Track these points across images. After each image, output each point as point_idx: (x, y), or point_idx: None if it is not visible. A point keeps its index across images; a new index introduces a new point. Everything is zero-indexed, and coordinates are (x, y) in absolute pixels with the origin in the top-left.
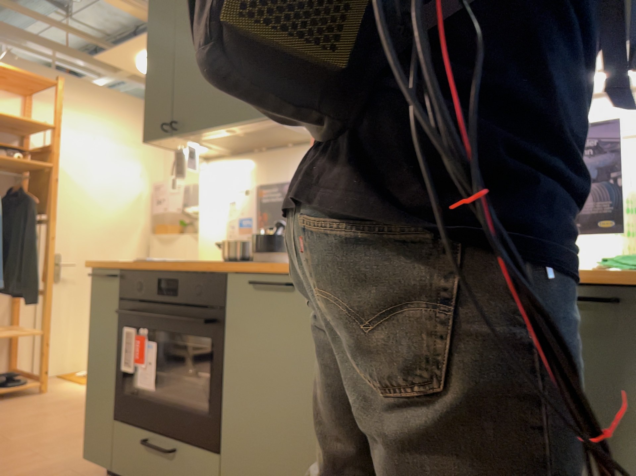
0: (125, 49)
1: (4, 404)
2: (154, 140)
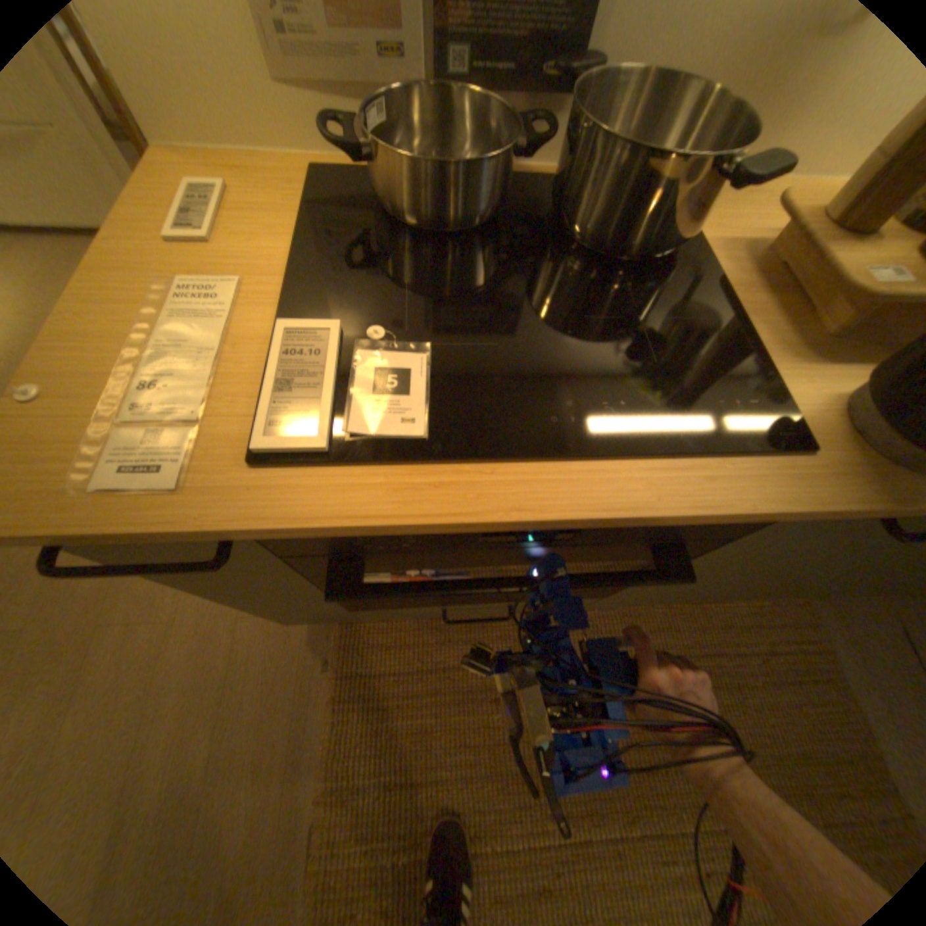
0: None
1: None
2: None
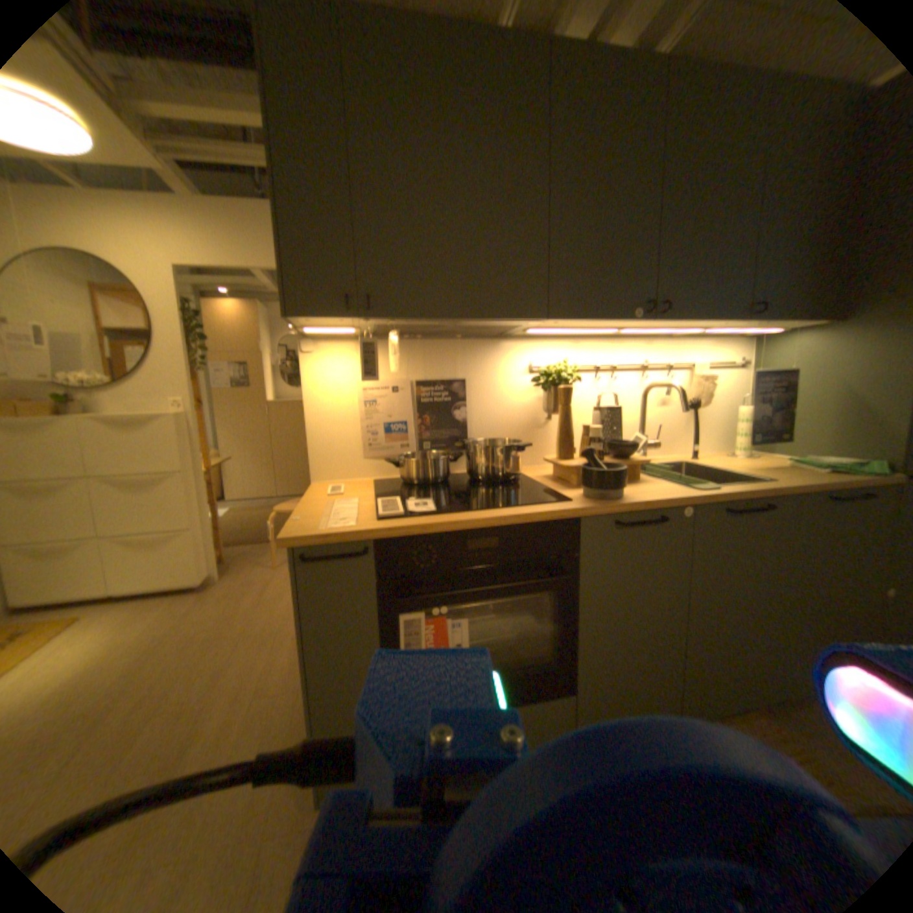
0: None
1: None
2: (305, 314)
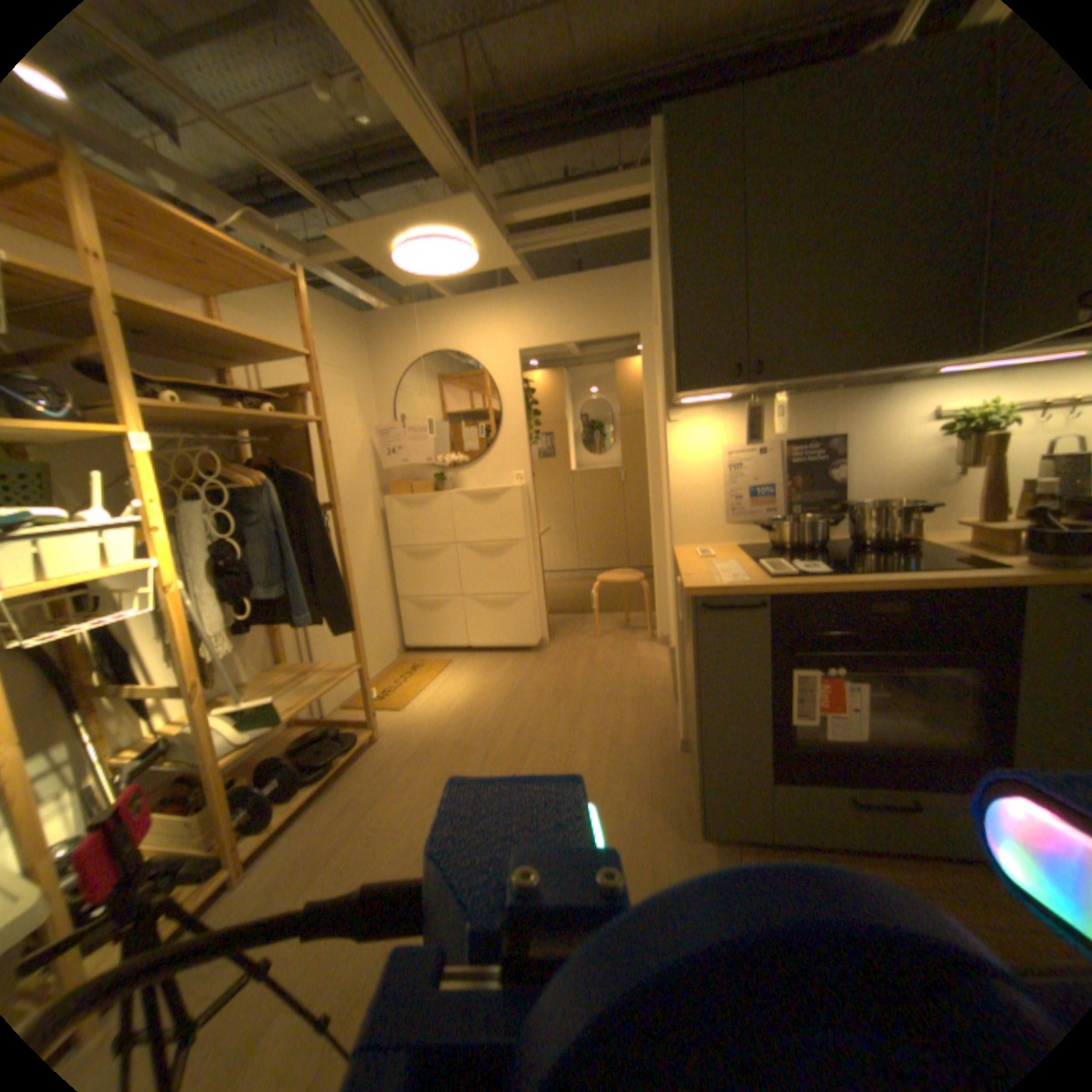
0: (394, 216)
1: (357, 777)
2: (698, 386)
